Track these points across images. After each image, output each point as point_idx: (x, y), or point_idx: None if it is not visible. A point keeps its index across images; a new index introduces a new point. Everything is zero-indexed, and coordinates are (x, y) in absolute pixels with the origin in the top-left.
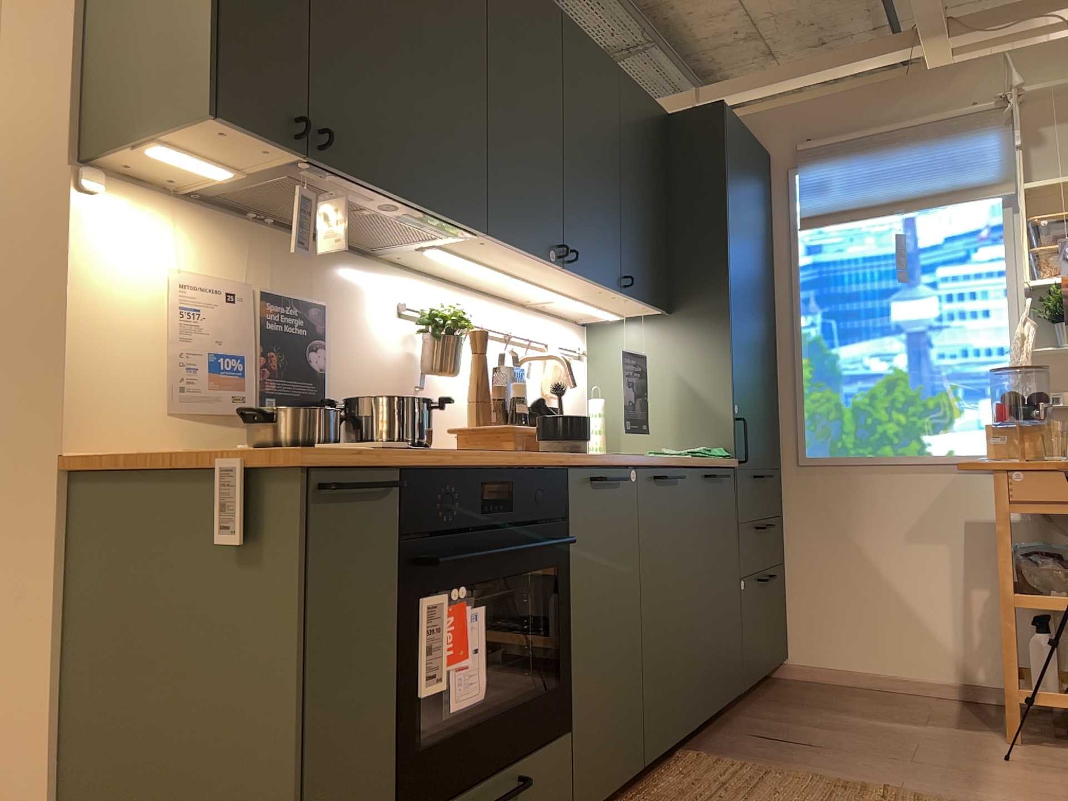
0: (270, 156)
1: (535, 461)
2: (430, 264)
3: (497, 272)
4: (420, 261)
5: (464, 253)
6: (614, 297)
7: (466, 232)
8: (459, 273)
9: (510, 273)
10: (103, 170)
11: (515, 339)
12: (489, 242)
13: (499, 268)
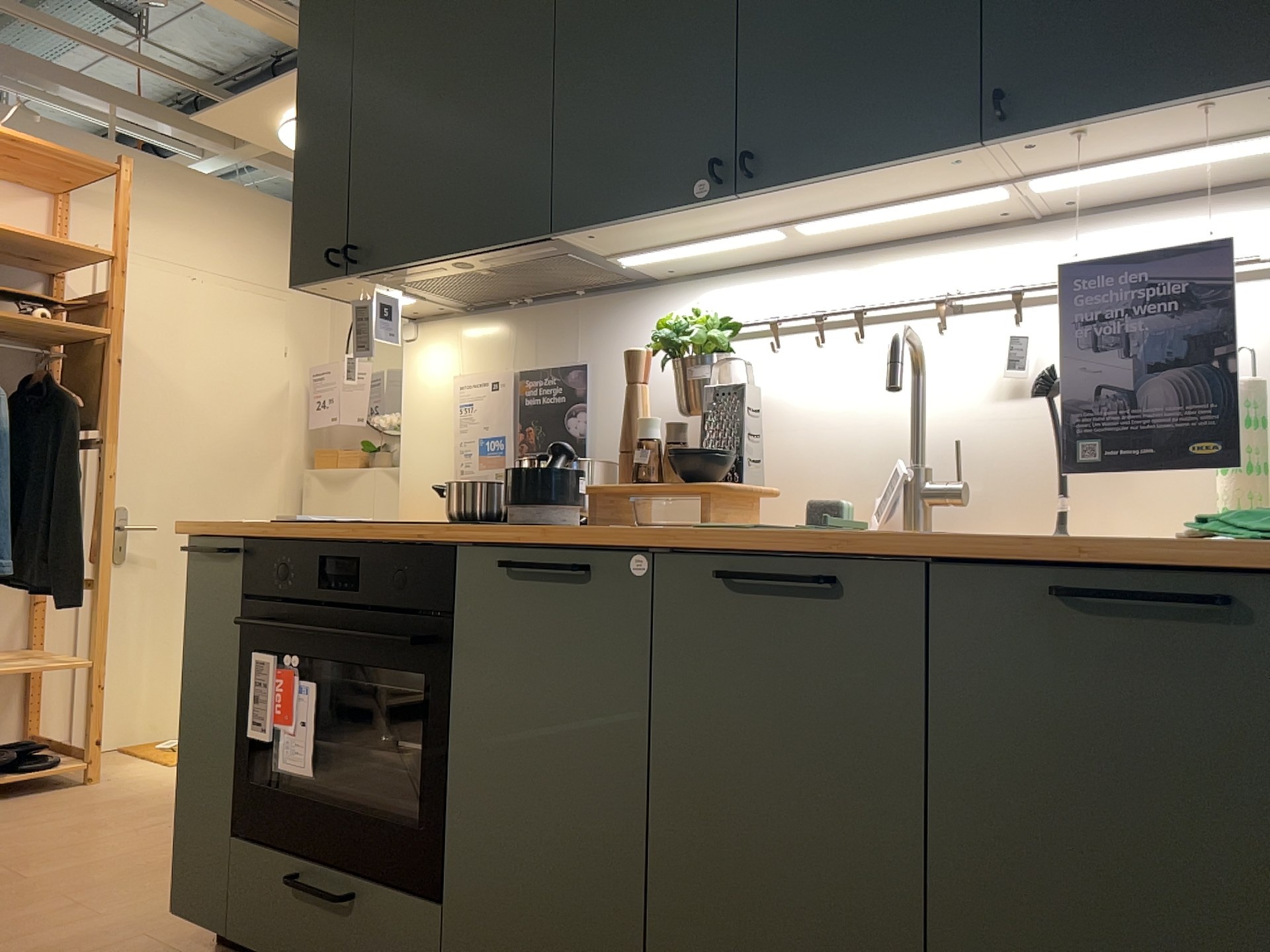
0: (359, 283)
1: (404, 535)
2: (721, 258)
3: (743, 236)
4: (702, 261)
5: (655, 244)
6: (1041, 148)
7: (560, 239)
8: (779, 248)
9: (764, 228)
10: (421, 318)
11: (983, 302)
12: (595, 232)
13: (734, 233)
